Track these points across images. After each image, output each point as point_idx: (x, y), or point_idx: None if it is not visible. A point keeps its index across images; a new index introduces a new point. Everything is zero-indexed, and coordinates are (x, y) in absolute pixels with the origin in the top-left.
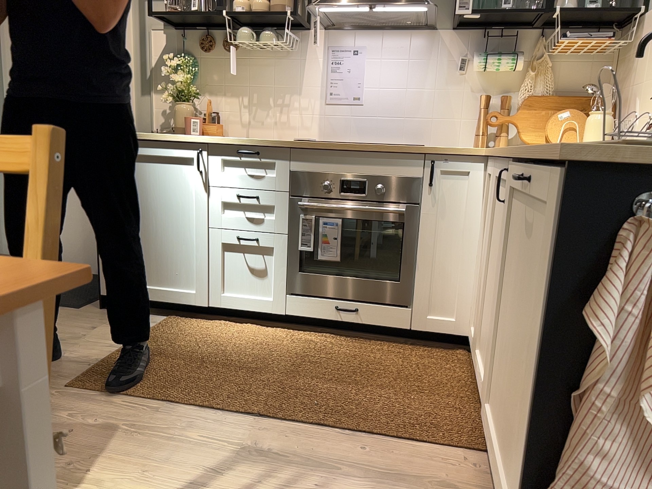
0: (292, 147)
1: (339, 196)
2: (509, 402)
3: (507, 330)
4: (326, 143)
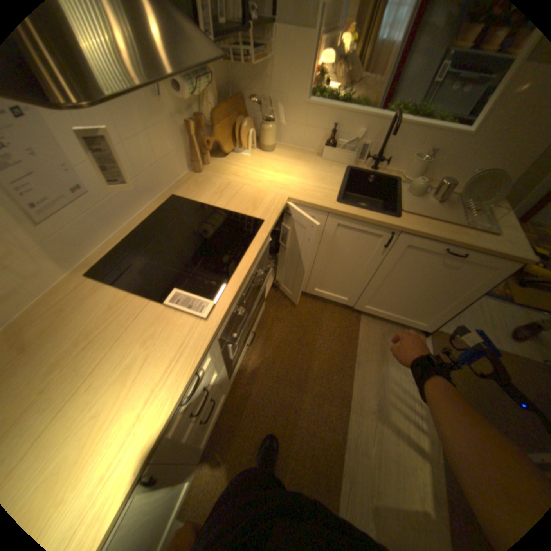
0: (217, 326)
1: (242, 304)
2: (400, 304)
3: (392, 287)
4: (237, 288)
